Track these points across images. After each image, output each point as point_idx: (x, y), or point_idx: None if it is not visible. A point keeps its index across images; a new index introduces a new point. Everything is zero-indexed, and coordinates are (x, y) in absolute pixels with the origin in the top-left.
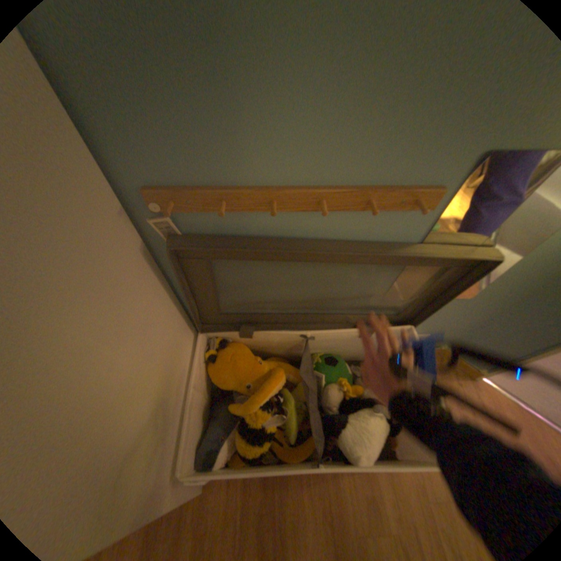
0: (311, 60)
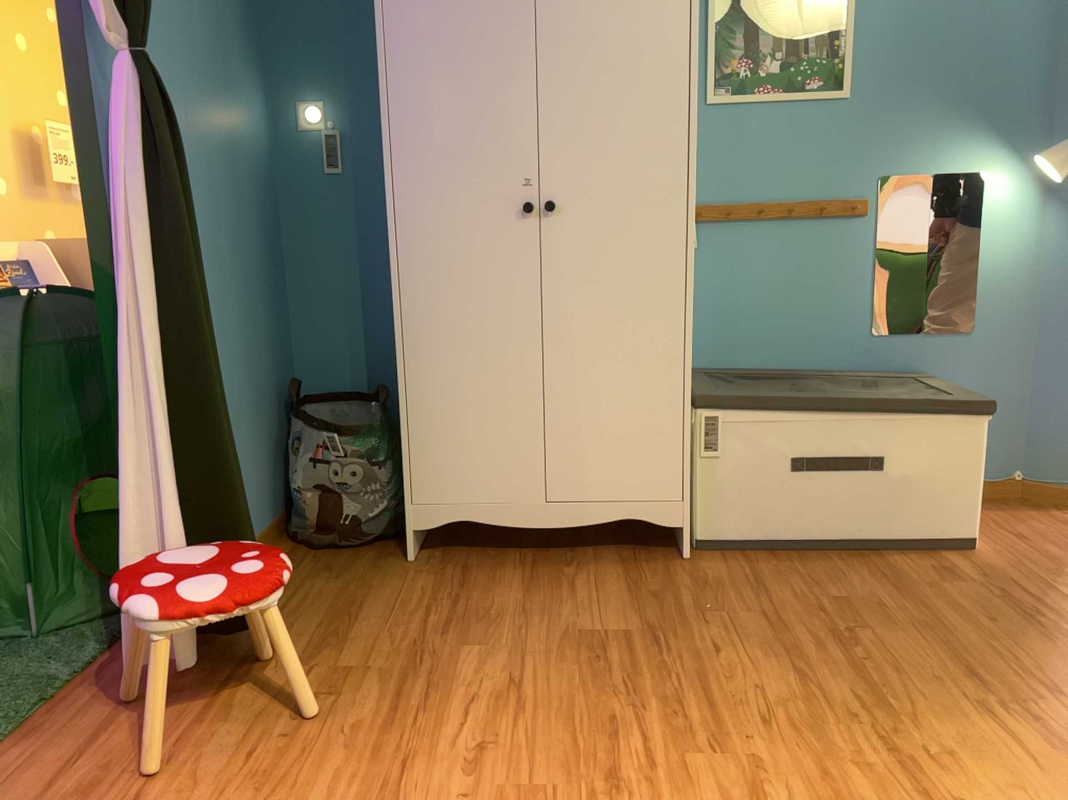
0: (775, 144)
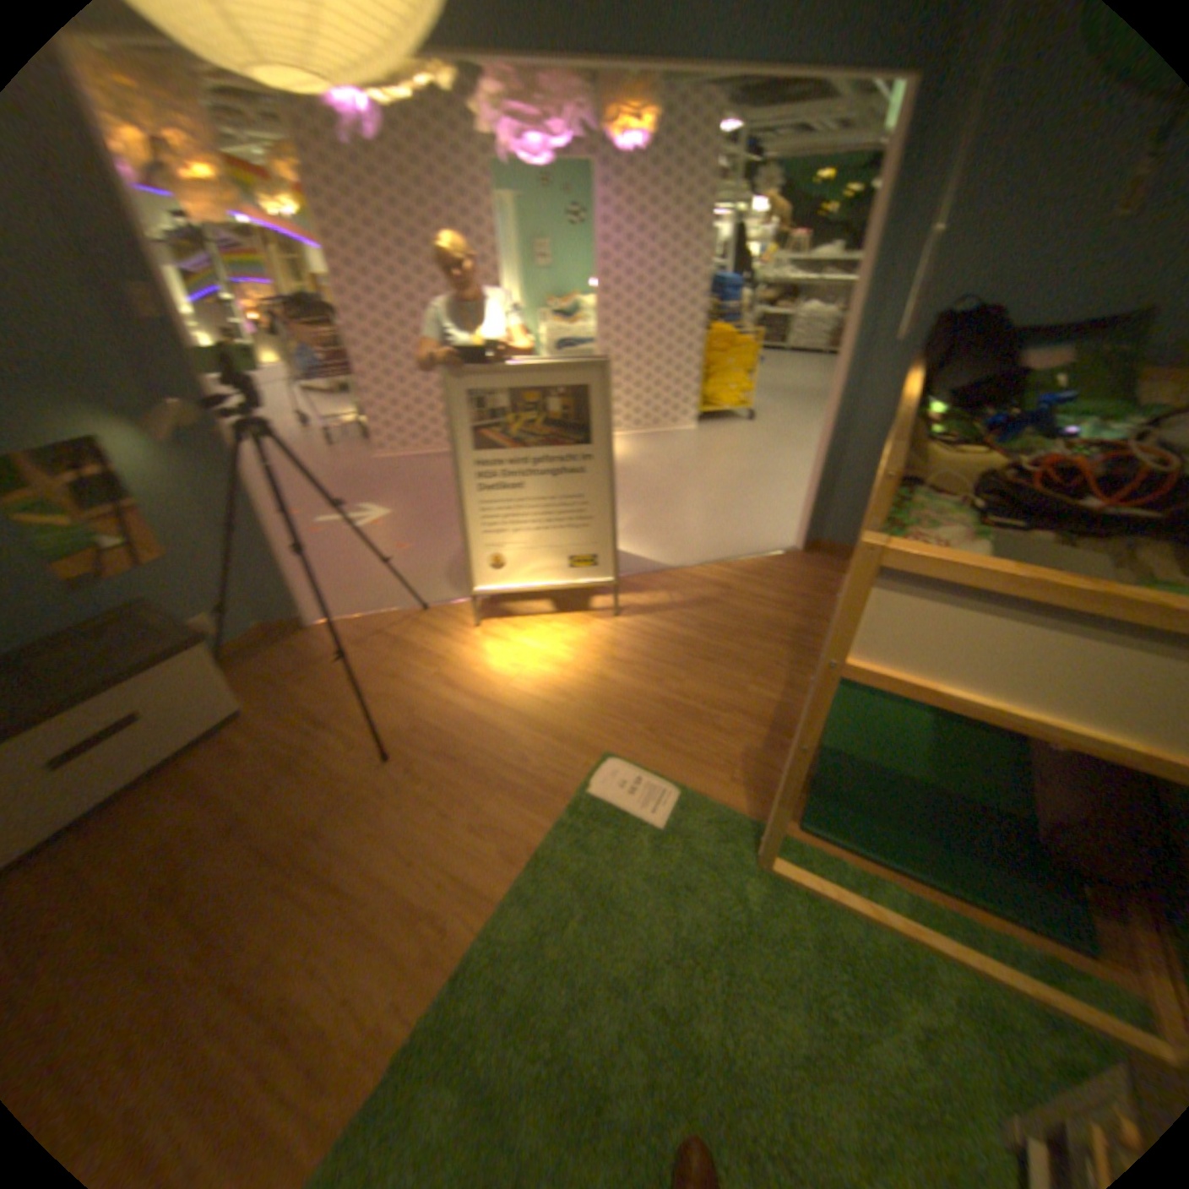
0: None
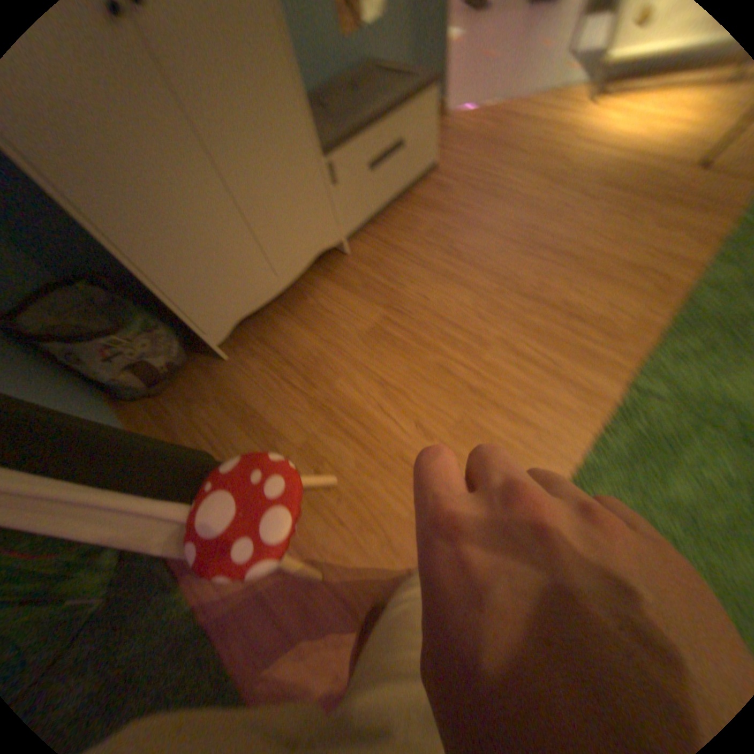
0: None
